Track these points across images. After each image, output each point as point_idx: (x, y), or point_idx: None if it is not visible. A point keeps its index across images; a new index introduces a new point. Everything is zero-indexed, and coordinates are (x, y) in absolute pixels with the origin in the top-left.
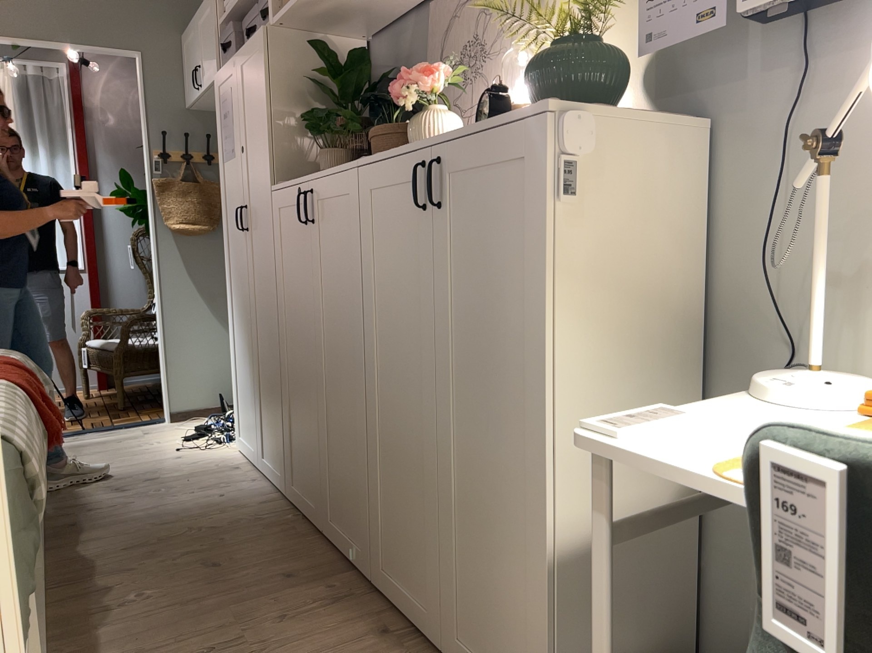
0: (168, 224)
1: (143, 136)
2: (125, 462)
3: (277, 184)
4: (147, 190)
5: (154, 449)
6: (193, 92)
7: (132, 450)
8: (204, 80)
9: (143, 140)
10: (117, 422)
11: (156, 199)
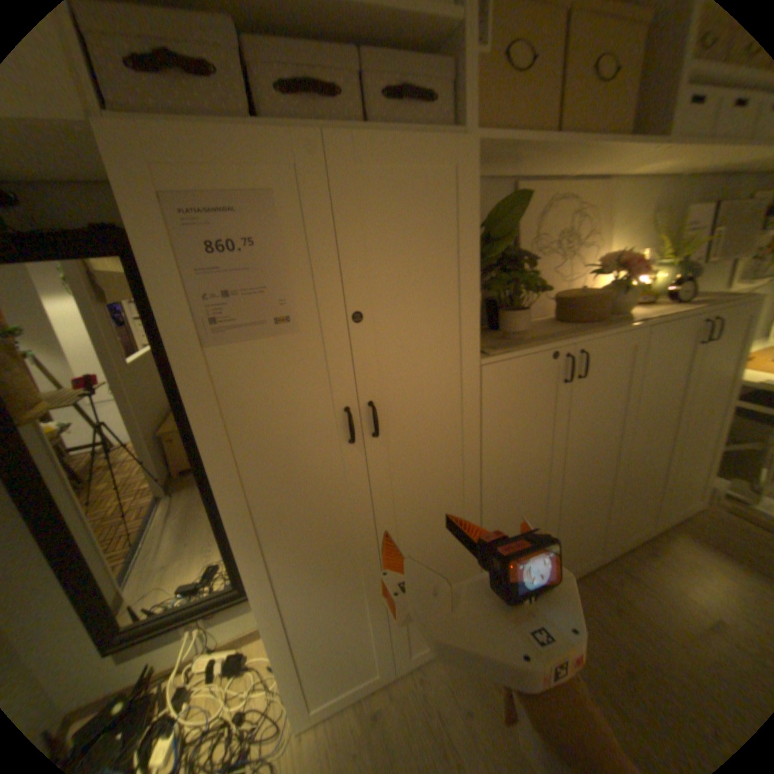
0: None
1: None
2: None
3: (495, 354)
4: None
5: None
6: None
7: None
8: None
9: None
10: None
11: None
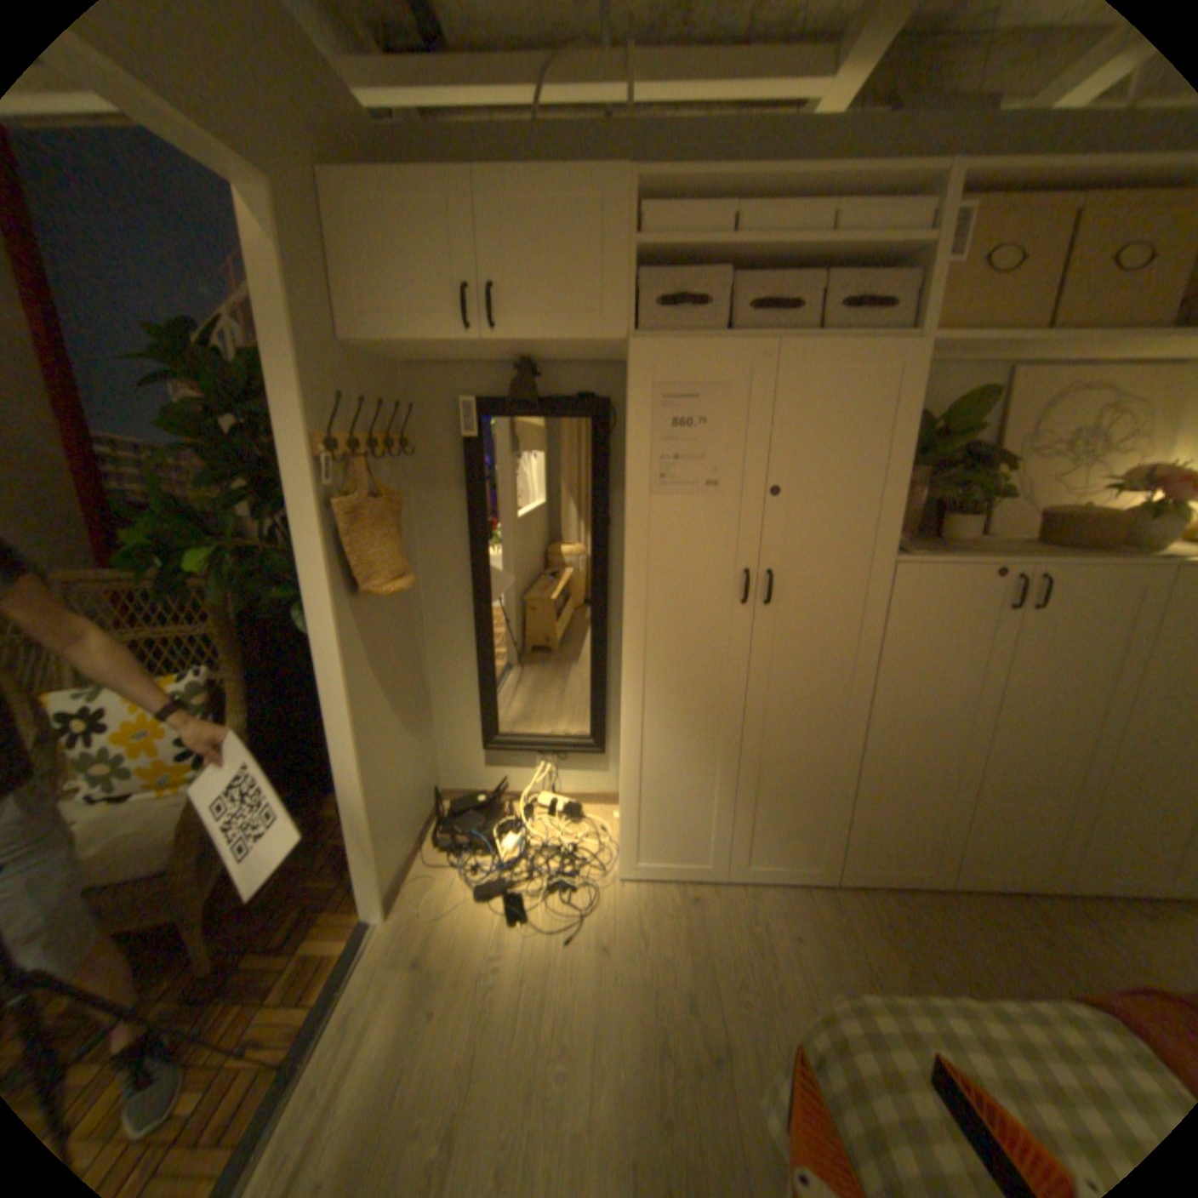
0: (374, 590)
1: (274, 400)
2: (574, 1026)
3: (917, 556)
4: (295, 524)
5: (529, 974)
6: (423, 328)
7: (504, 1006)
8: (529, 327)
9: (271, 407)
10: (302, 999)
11: (327, 540)
